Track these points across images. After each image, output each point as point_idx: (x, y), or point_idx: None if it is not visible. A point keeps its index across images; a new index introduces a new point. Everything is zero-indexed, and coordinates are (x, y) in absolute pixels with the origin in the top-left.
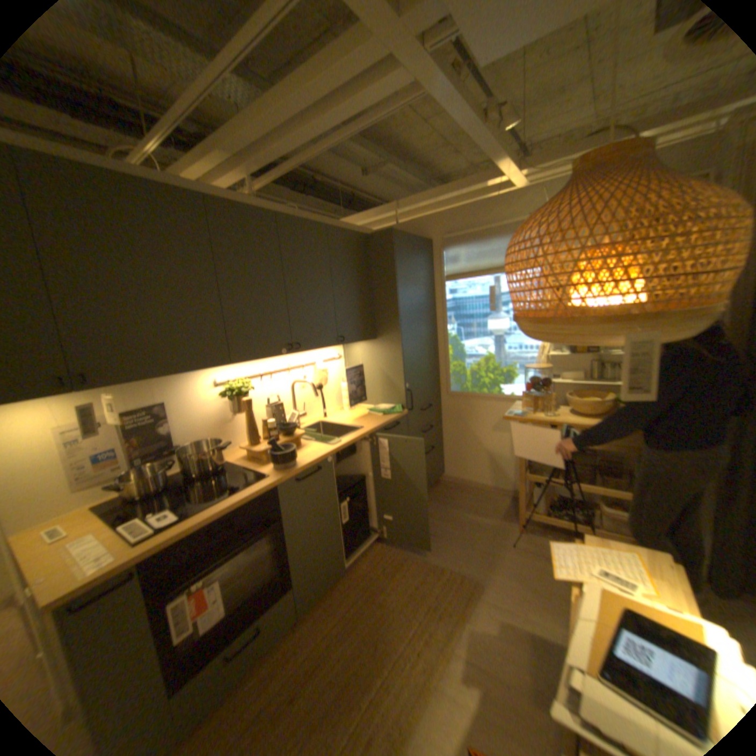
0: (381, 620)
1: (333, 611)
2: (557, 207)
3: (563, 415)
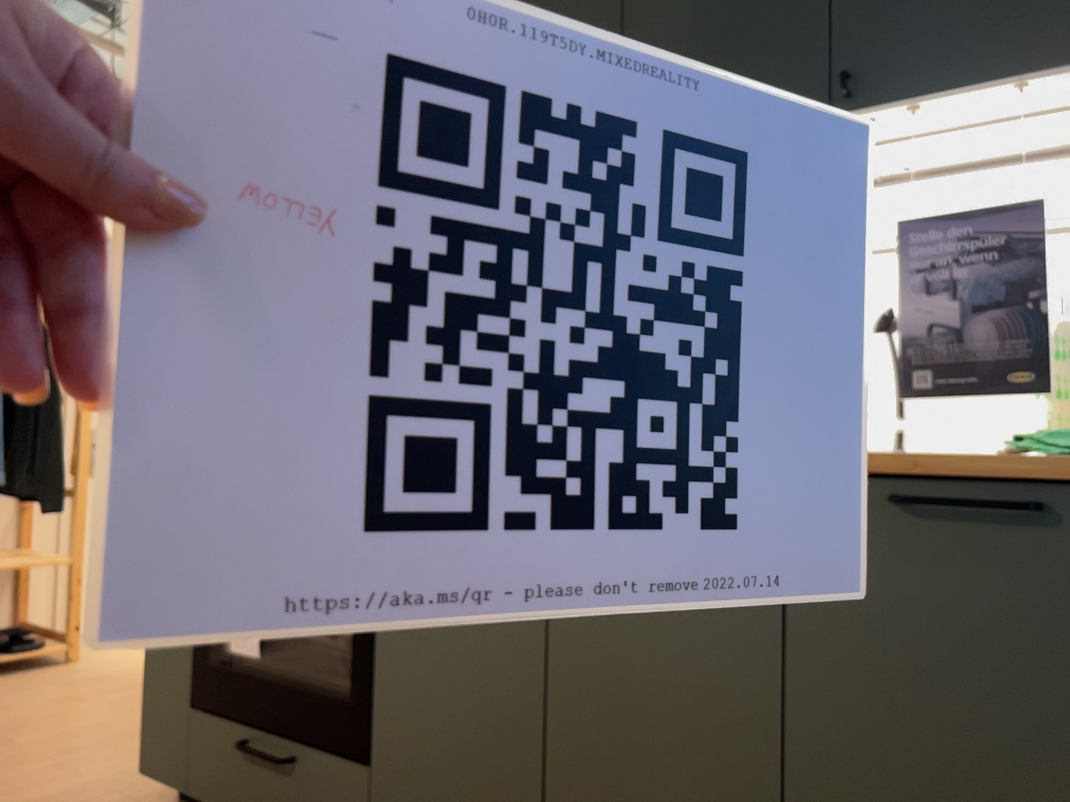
0: None
1: None
2: None
3: None
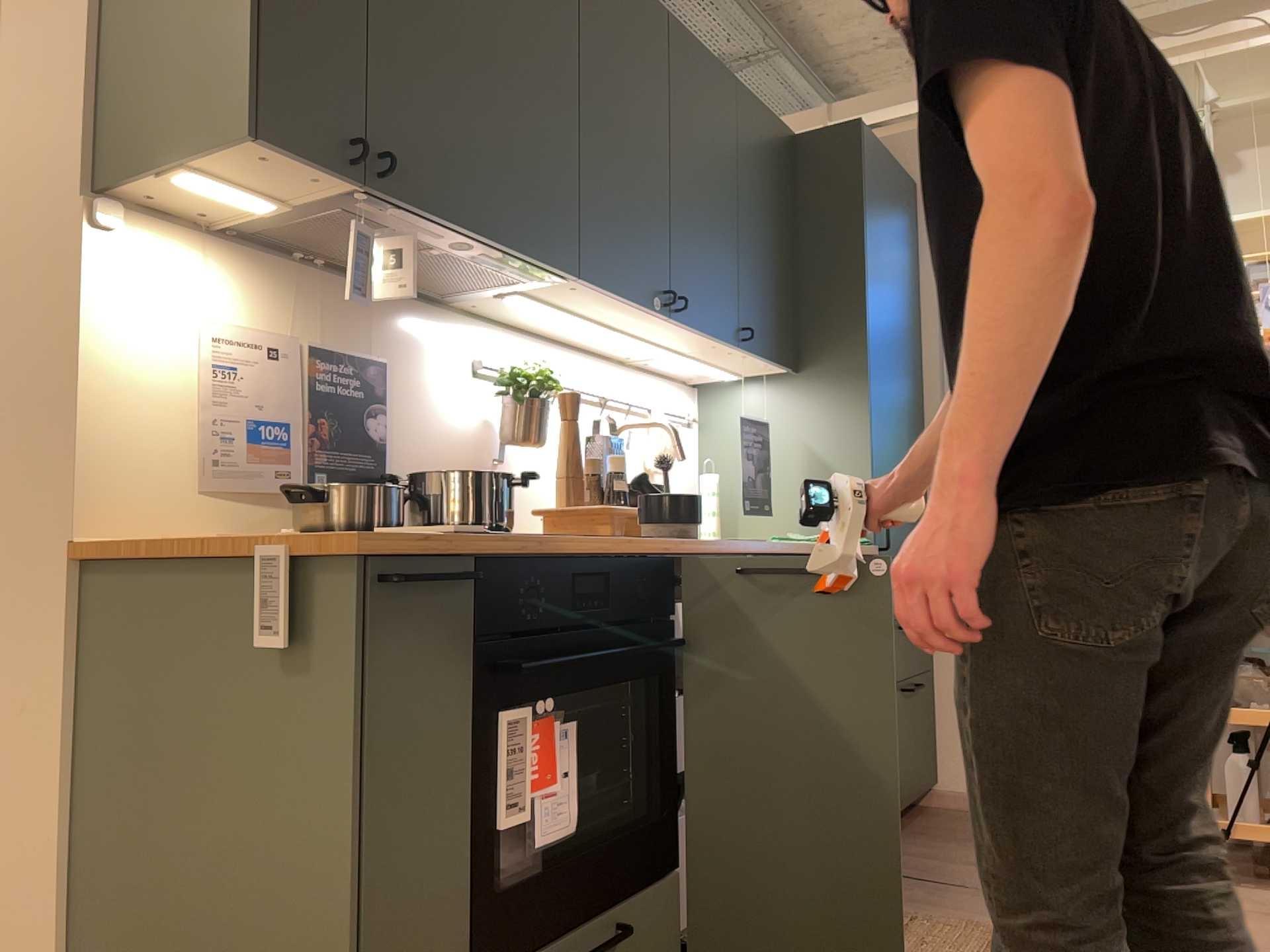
0: None
1: None
2: None
3: None
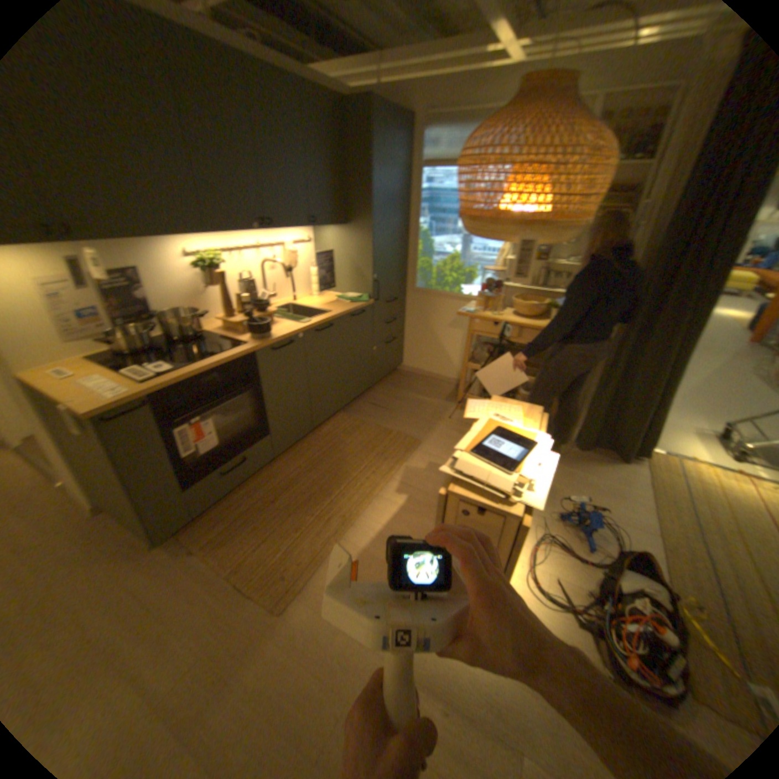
0: (340, 460)
1: (303, 454)
2: (499, 123)
3: (506, 315)
